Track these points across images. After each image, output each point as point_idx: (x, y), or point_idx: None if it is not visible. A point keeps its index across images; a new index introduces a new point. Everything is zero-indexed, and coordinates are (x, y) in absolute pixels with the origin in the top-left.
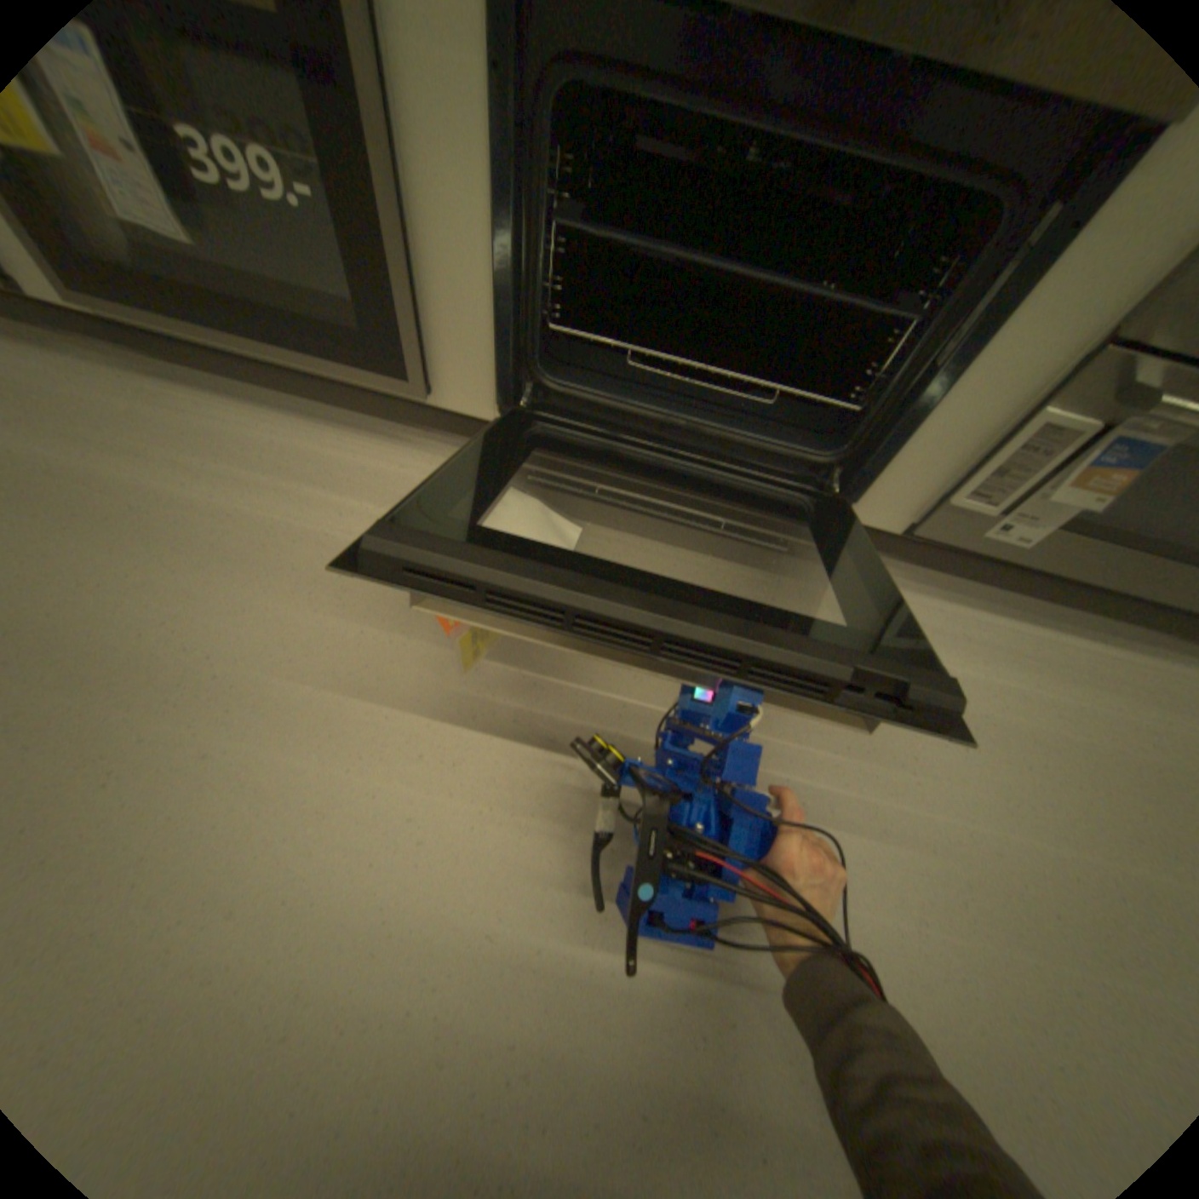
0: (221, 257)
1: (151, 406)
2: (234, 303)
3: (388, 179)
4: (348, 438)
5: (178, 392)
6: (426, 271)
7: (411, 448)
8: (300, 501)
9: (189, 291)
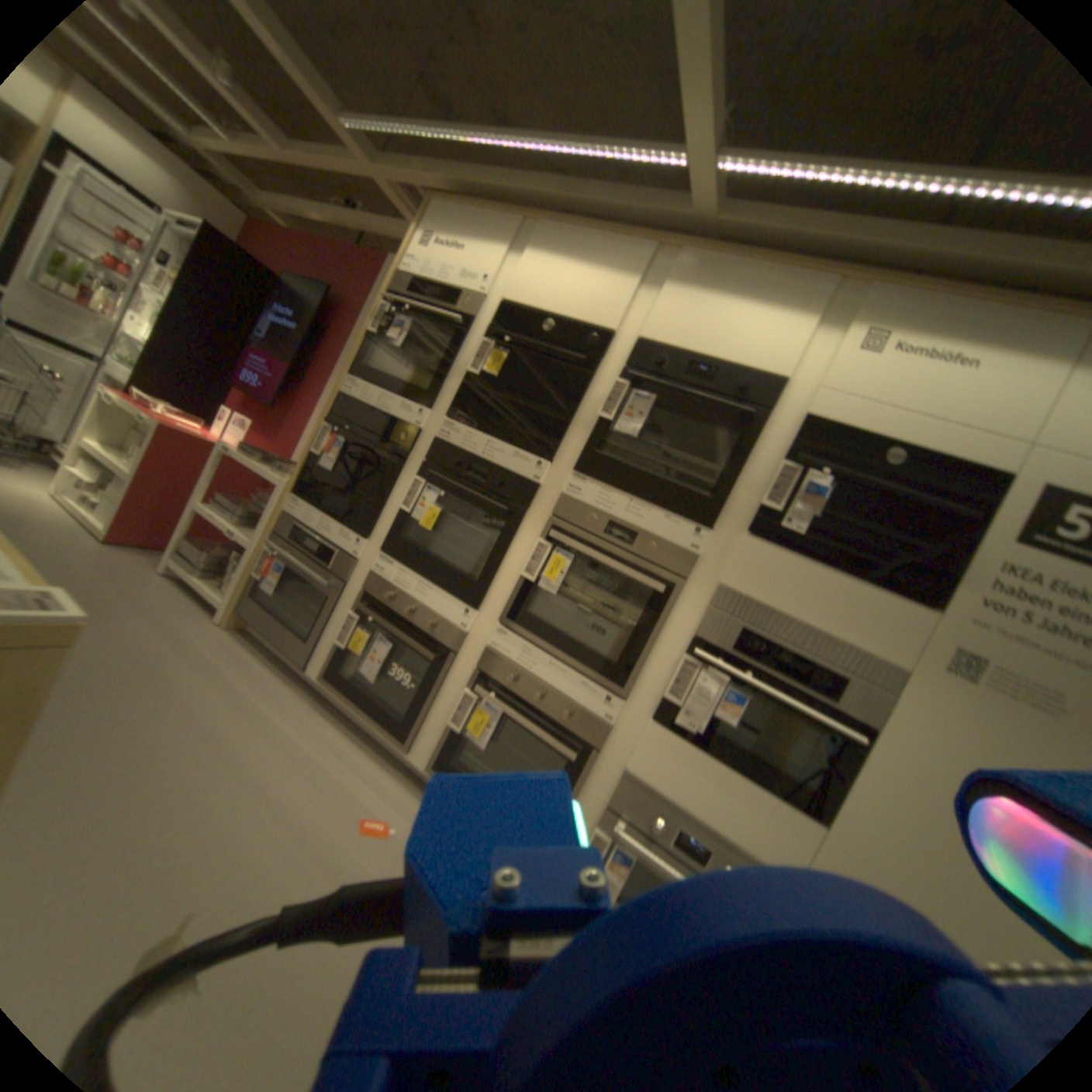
0: (376, 690)
1: (310, 718)
2: (369, 701)
3: (435, 692)
4: (366, 758)
5: (321, 718)
6: (431, 716)
7: (386, 772)
8: (338, 768)
9: (358, 693)
